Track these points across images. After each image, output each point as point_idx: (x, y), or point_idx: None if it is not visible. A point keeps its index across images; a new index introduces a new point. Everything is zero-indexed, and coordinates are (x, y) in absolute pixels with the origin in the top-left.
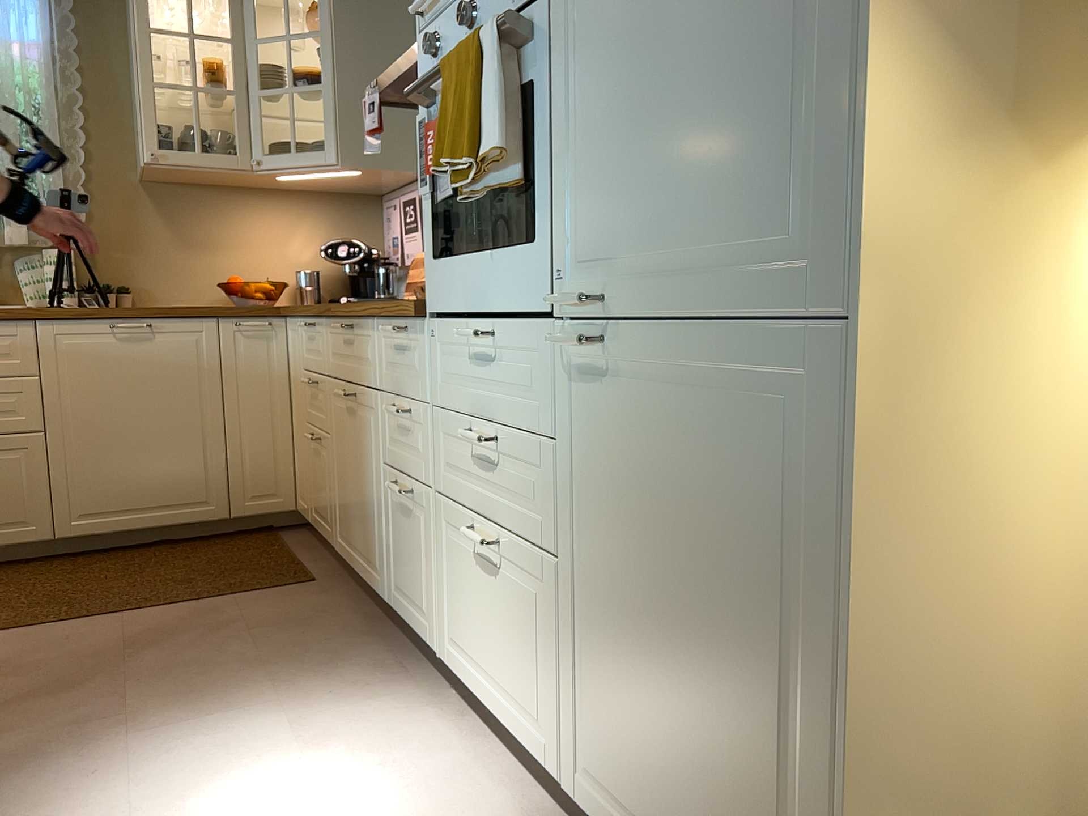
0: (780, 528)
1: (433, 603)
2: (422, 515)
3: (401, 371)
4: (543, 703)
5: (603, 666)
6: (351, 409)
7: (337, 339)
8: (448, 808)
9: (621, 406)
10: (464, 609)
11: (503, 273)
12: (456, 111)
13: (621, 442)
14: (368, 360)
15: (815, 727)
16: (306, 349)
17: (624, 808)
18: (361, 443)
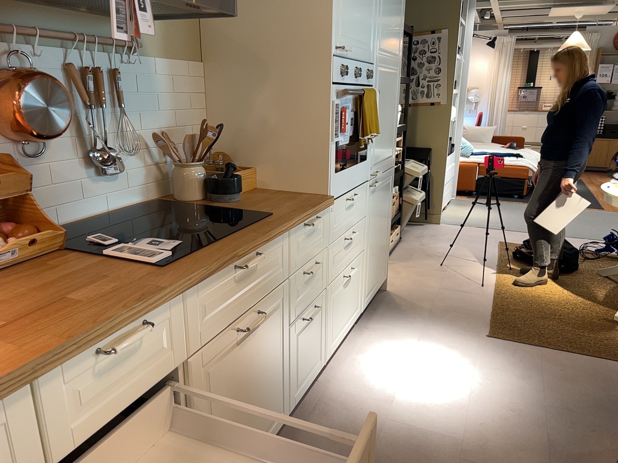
0: (388, 202)
1: (321, 345)
2: (318, 311)
3: (308, 247)
4: (358, 298)
5: (370, 262)
6: (246, 336)
7: (216, 293)
8: (373, 349)
9: (376, 196)
10: (337, 317)
11: (358, 171)
12: (371, 115)
13: (376, 204)
14: (275, 267)
15: (388, 229)
16: (71, 414)
17: (370, 289)
18: (262, 346)
